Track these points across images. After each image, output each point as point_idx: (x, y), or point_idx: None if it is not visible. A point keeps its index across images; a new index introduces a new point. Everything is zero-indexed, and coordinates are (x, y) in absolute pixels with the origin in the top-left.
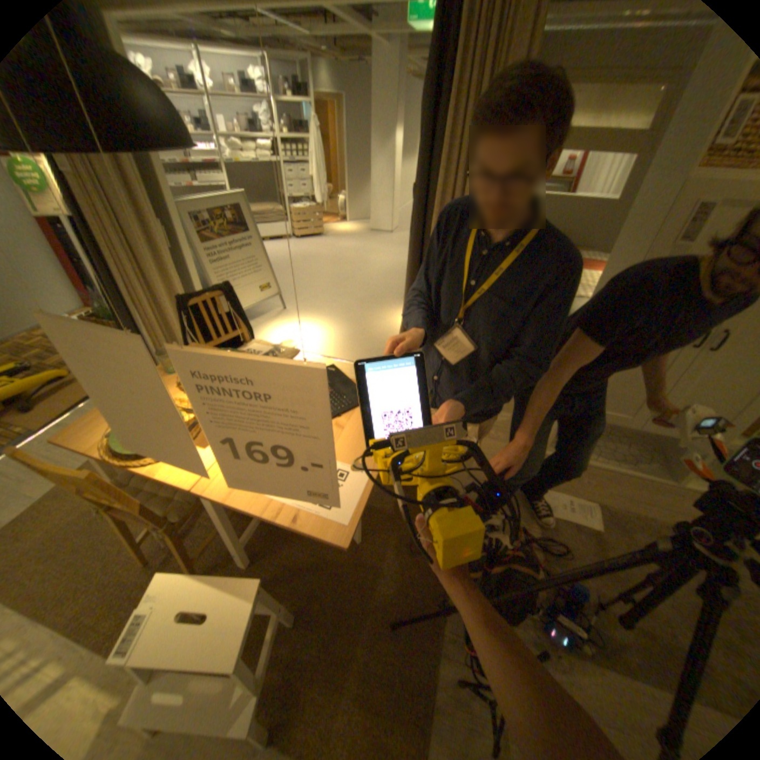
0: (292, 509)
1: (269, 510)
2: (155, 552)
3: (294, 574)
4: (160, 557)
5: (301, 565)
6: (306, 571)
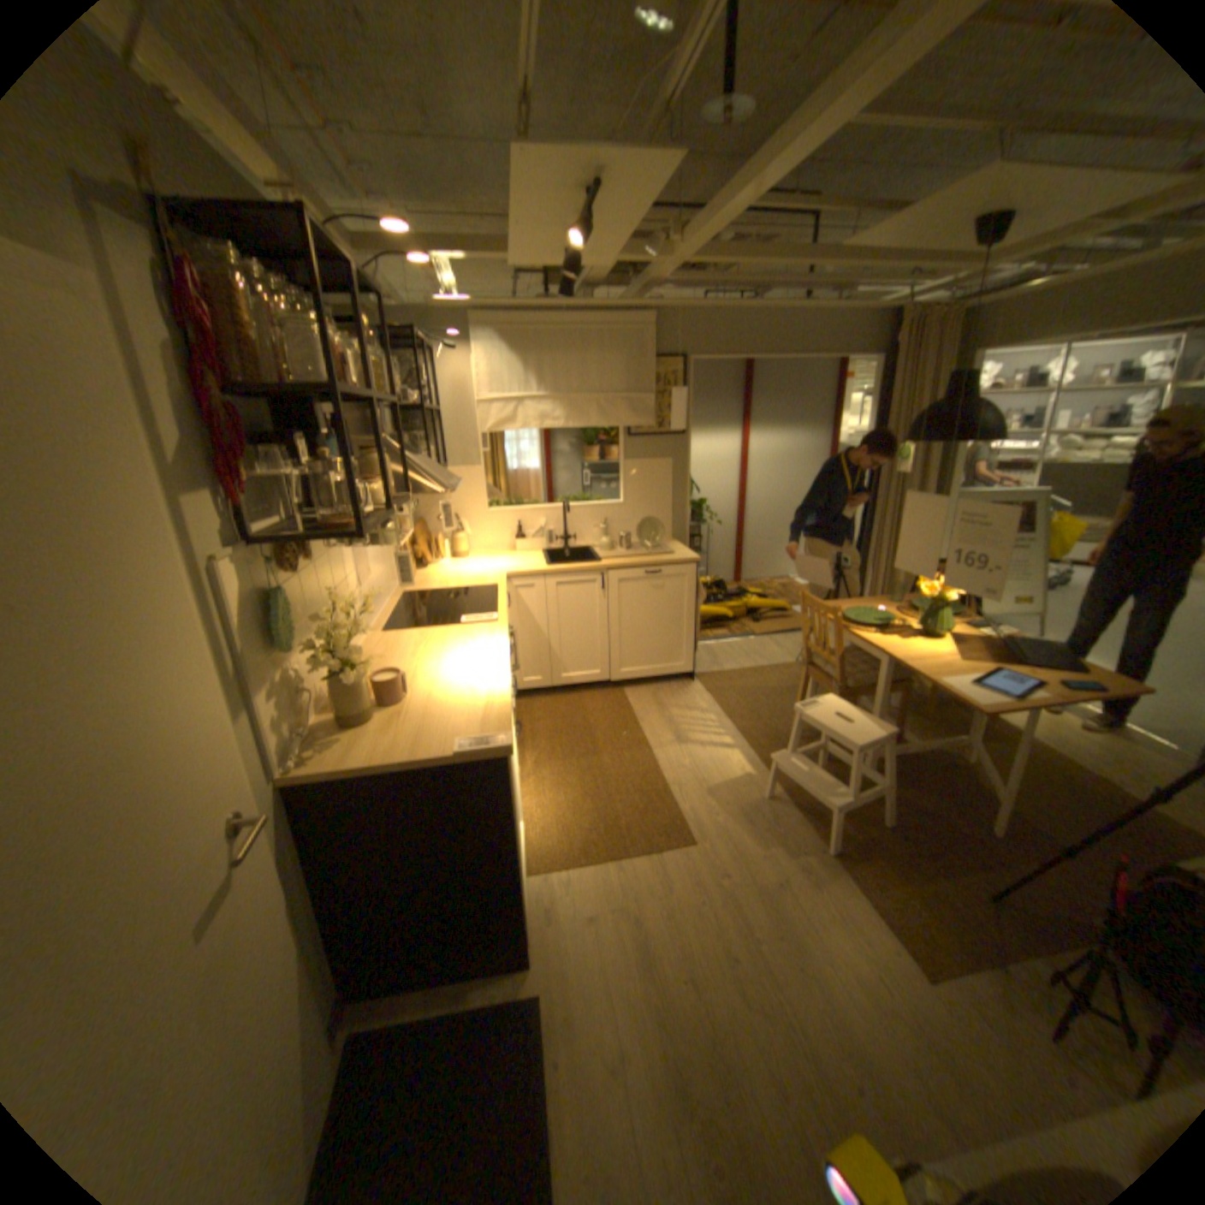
0: (953, 684)
1: (935, 678)
2: (804, 732)
3: (909, 809)
4: (806, 736)
5: (920, 810)
6: (923, 815)
